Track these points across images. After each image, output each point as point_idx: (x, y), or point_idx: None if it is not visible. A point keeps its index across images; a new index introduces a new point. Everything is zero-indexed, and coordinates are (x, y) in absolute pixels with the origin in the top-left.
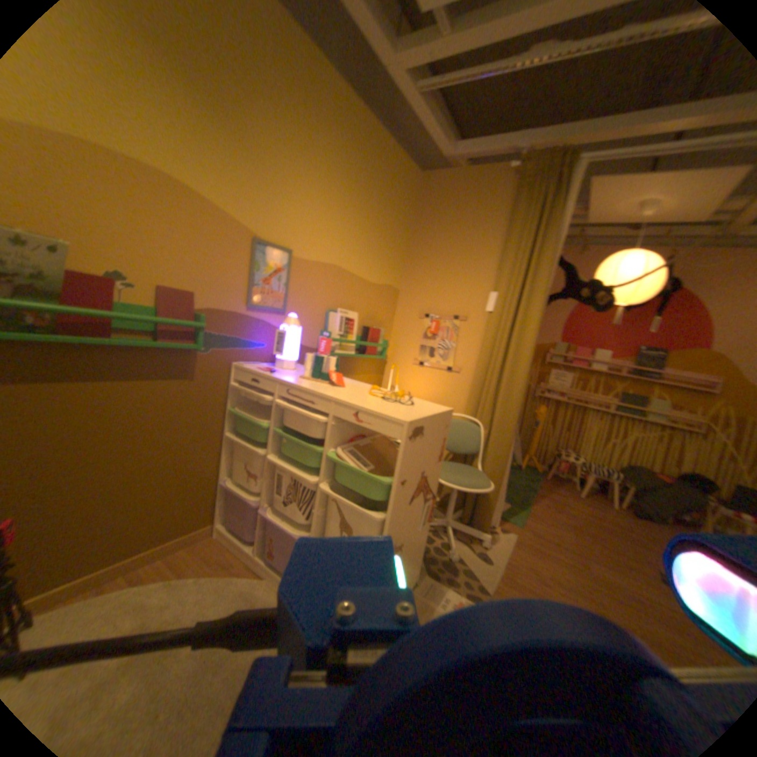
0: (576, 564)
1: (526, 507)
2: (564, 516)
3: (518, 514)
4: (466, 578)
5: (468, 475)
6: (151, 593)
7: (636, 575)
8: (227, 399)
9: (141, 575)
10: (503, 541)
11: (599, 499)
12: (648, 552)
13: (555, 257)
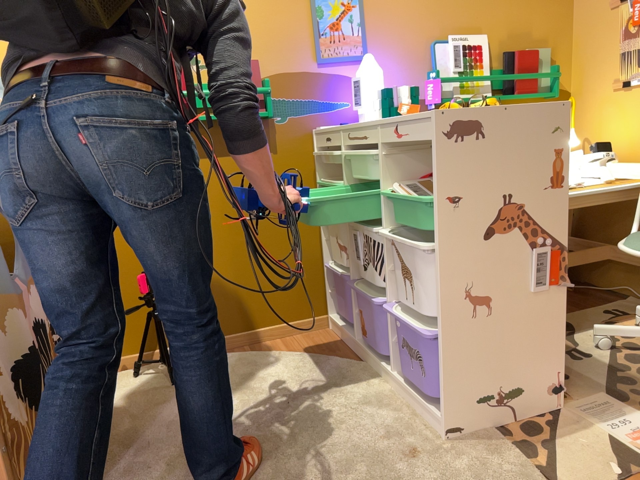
0: None
1: None
2: None
3: None
4: None
5: None
6: (262, 355)
7: None
8: (315, 170)
9: (261, 344)
10: None
11: None
12: None
13: None
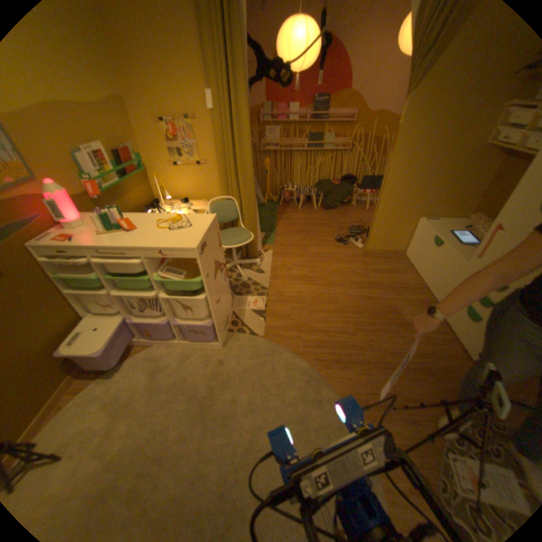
0: (300, 251)
1: (273, 230)
2: (292, 226)
3: (270, 237)
4: (254, 286)
5: (237, 235)
6: (91, 390)
7: (325, 243)
8: (43, 270)
9: (74, 386)
10: (266, 256)
11: (307, 206)
12: (330, 228)
13: (244, 48)
